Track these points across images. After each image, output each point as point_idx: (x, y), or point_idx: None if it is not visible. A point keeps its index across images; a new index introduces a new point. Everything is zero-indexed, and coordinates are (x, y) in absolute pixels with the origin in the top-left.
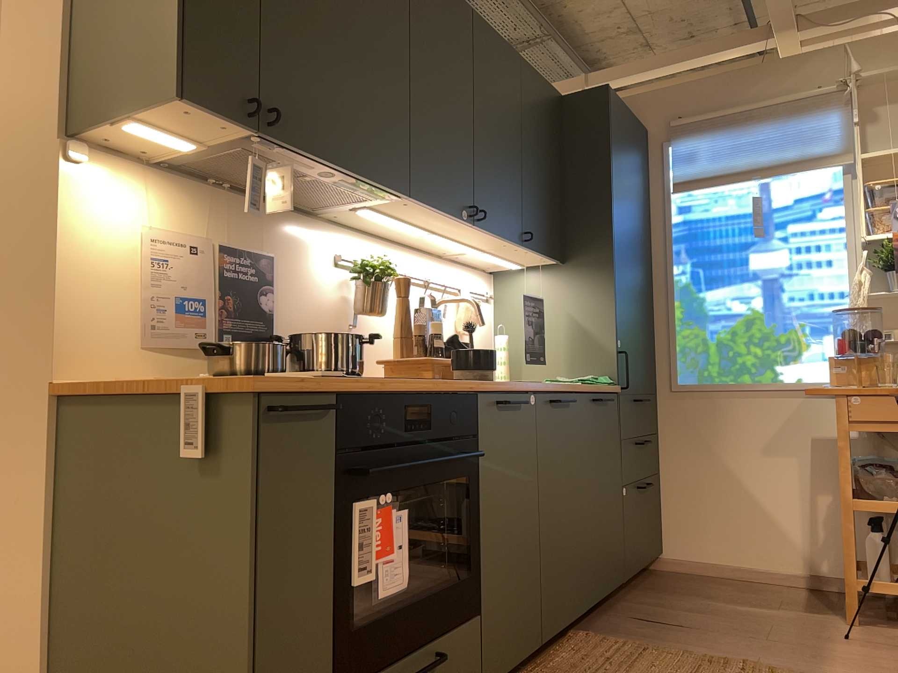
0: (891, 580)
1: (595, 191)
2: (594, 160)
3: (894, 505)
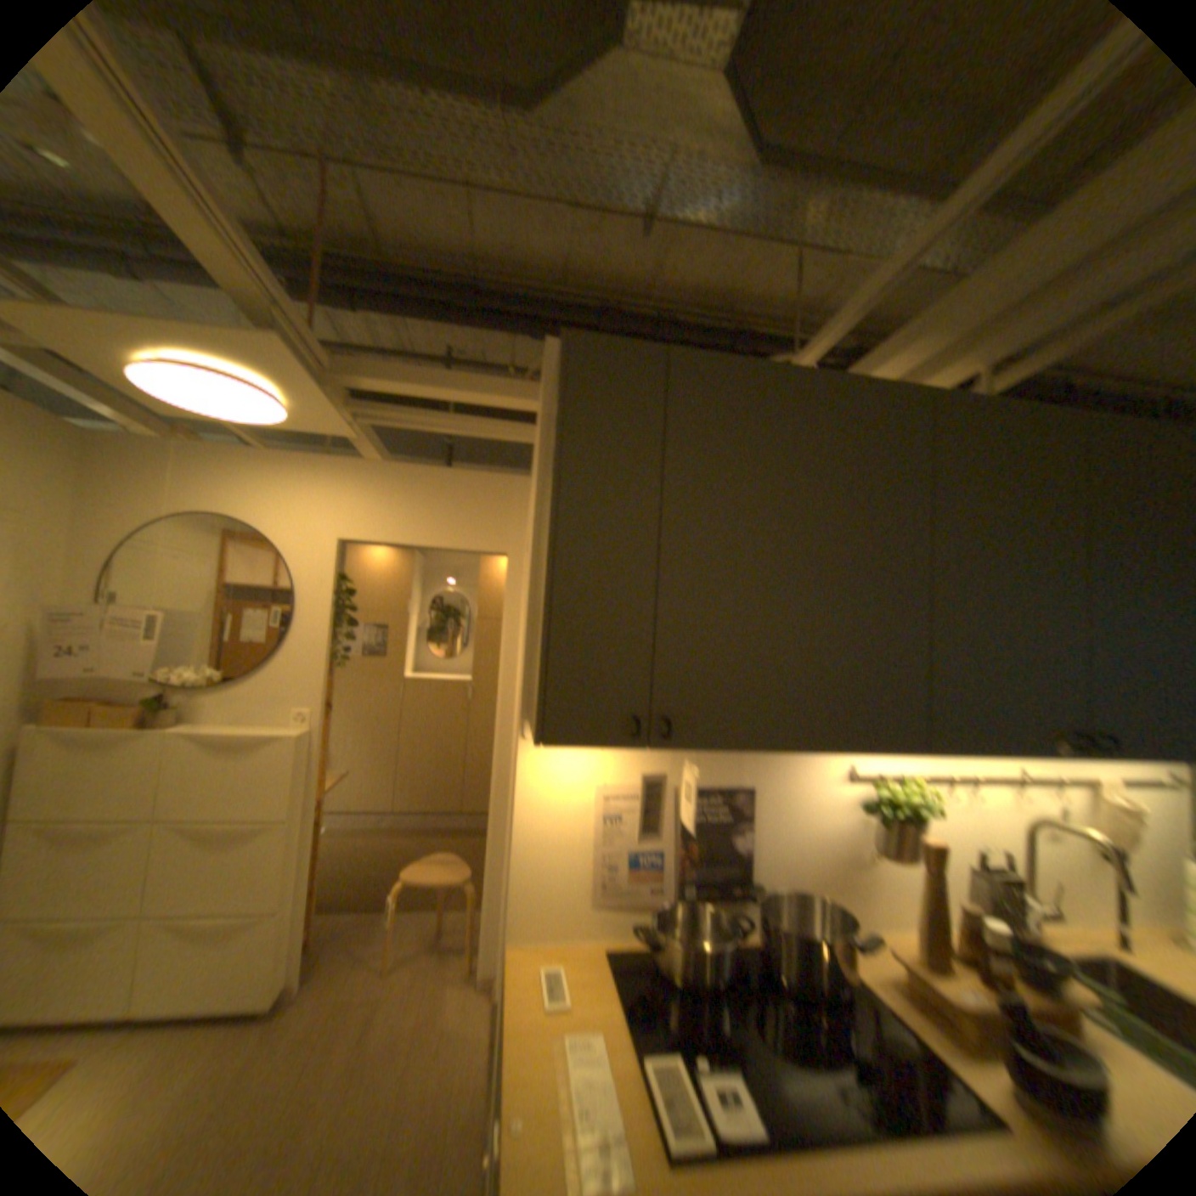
0: None
1: None
2: None
3: None
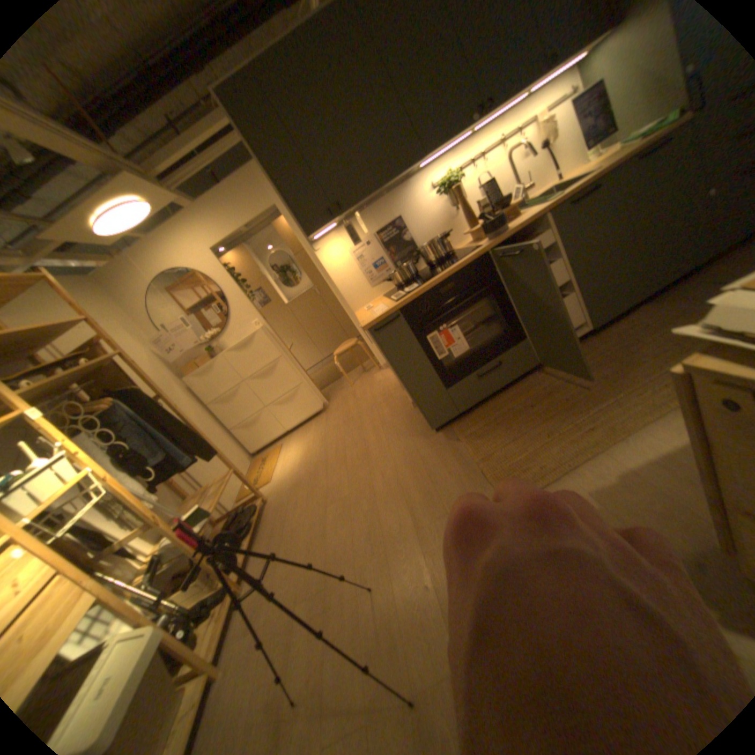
0: None
1: None
2: None
3: None
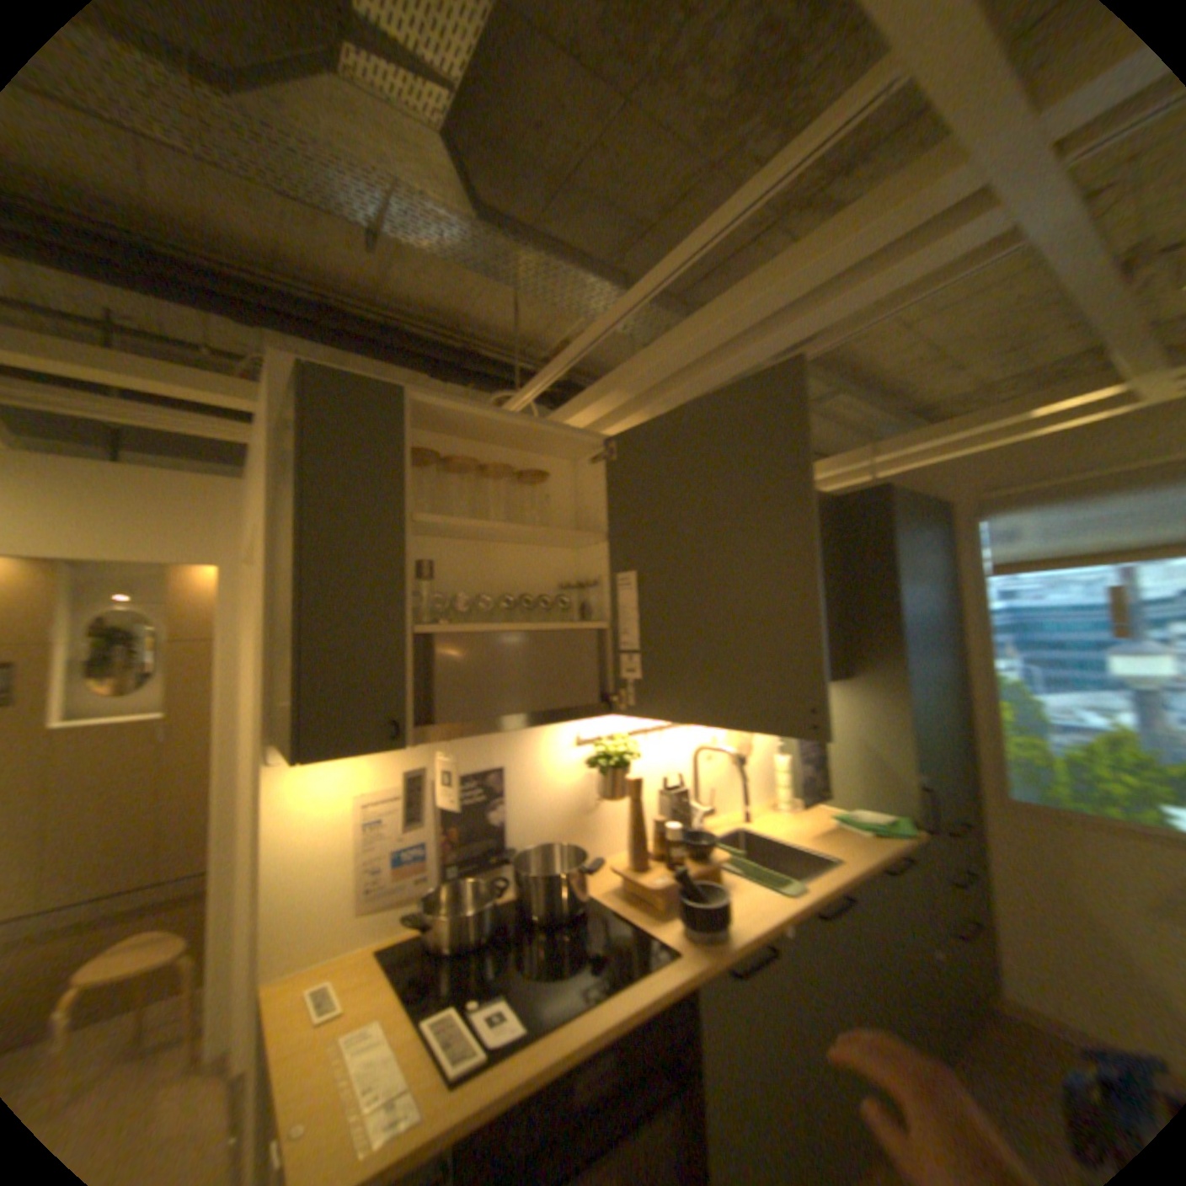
0: None
1: (881, 603)
2: (878, 567)
3: None
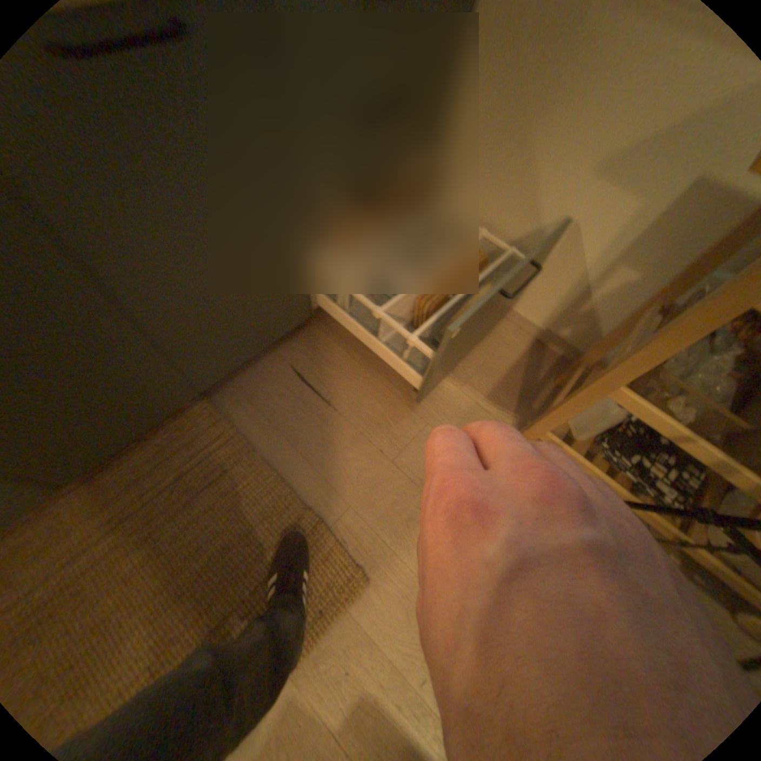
0: (592, 437)
1: None
2: None
3: (676, 432)
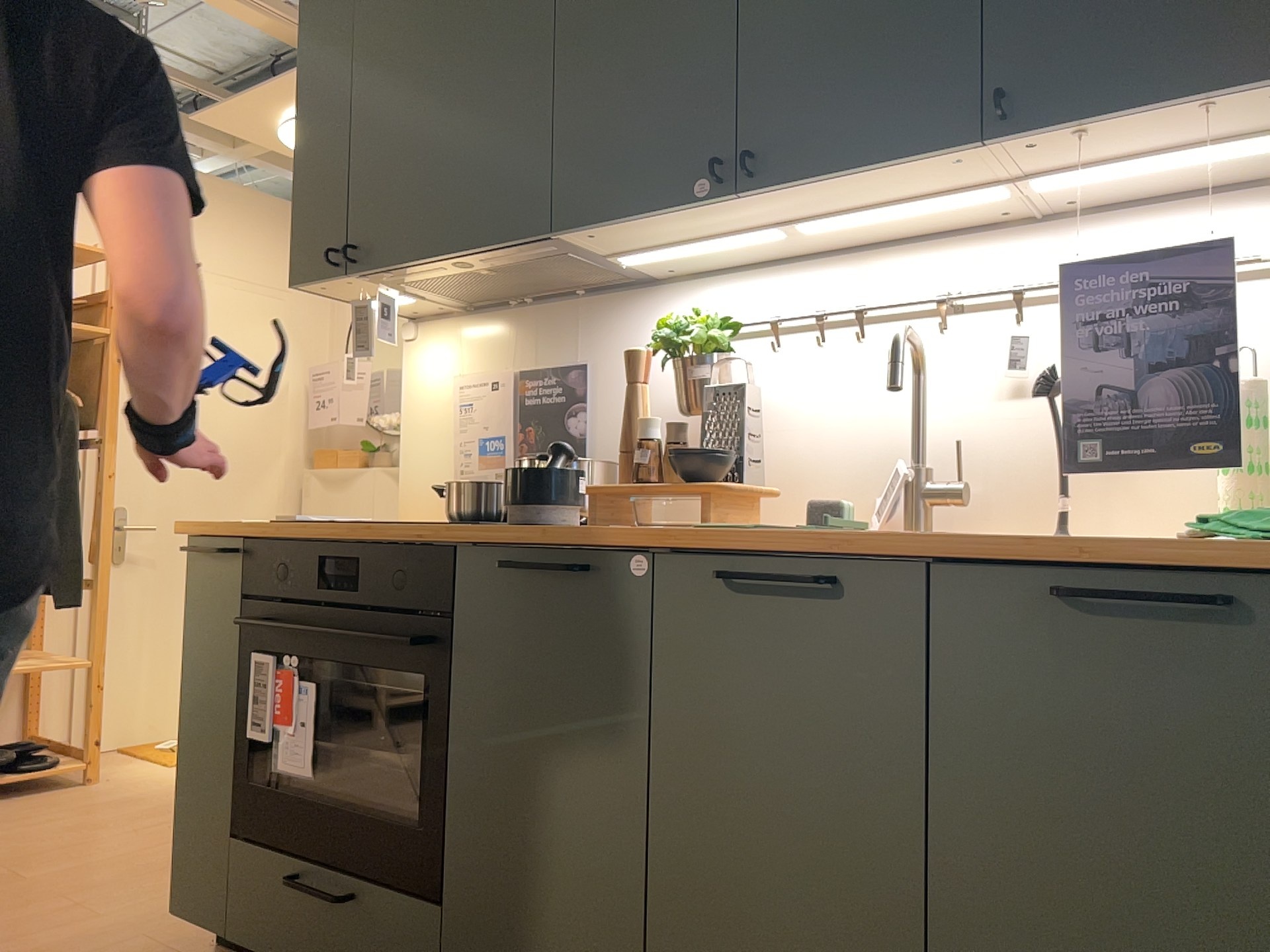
0: None
1: None
2: None
3: None
